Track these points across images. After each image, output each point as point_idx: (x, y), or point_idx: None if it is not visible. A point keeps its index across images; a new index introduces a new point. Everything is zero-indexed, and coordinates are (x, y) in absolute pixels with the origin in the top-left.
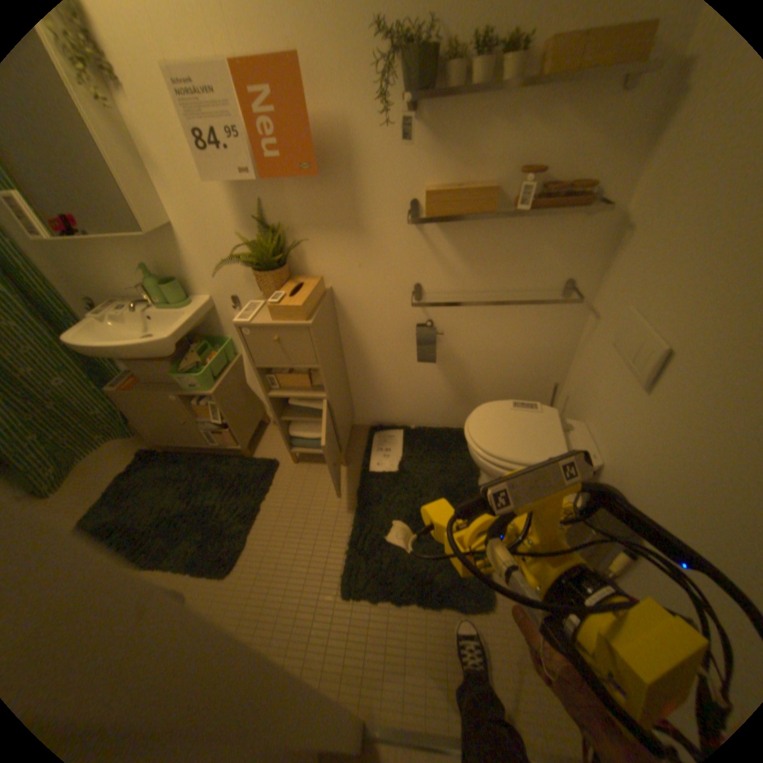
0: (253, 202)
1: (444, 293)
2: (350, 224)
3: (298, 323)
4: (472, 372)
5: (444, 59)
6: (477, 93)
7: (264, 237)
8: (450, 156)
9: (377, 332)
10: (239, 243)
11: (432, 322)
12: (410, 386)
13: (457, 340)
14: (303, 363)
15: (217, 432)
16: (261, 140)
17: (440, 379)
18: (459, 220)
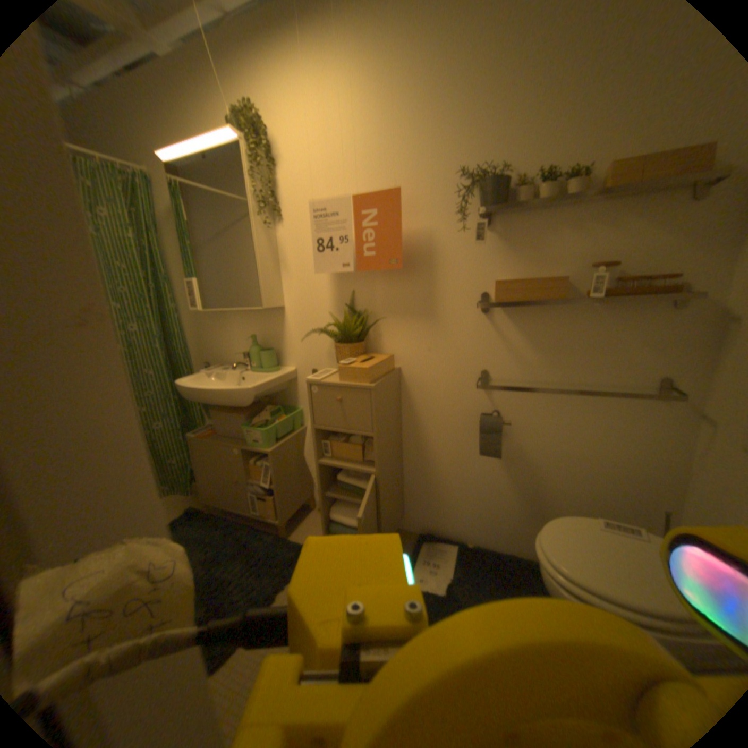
0: (349, 292)
1: (515, 381)
2: (426, 311)
3: (362, 385)
4: (550, 482)
5: (516, 183)
6: (546, 207)
7: (351, 320)
8: (522, 256)
9: (440, 418)
10: (330, 324)
11: (500, 413)
12: (473, 488)
13: (530, 438)
14: (359, 428)
15: (263, 502)
16: (364, 243)
17: (509, 486)
18: (531, 310)
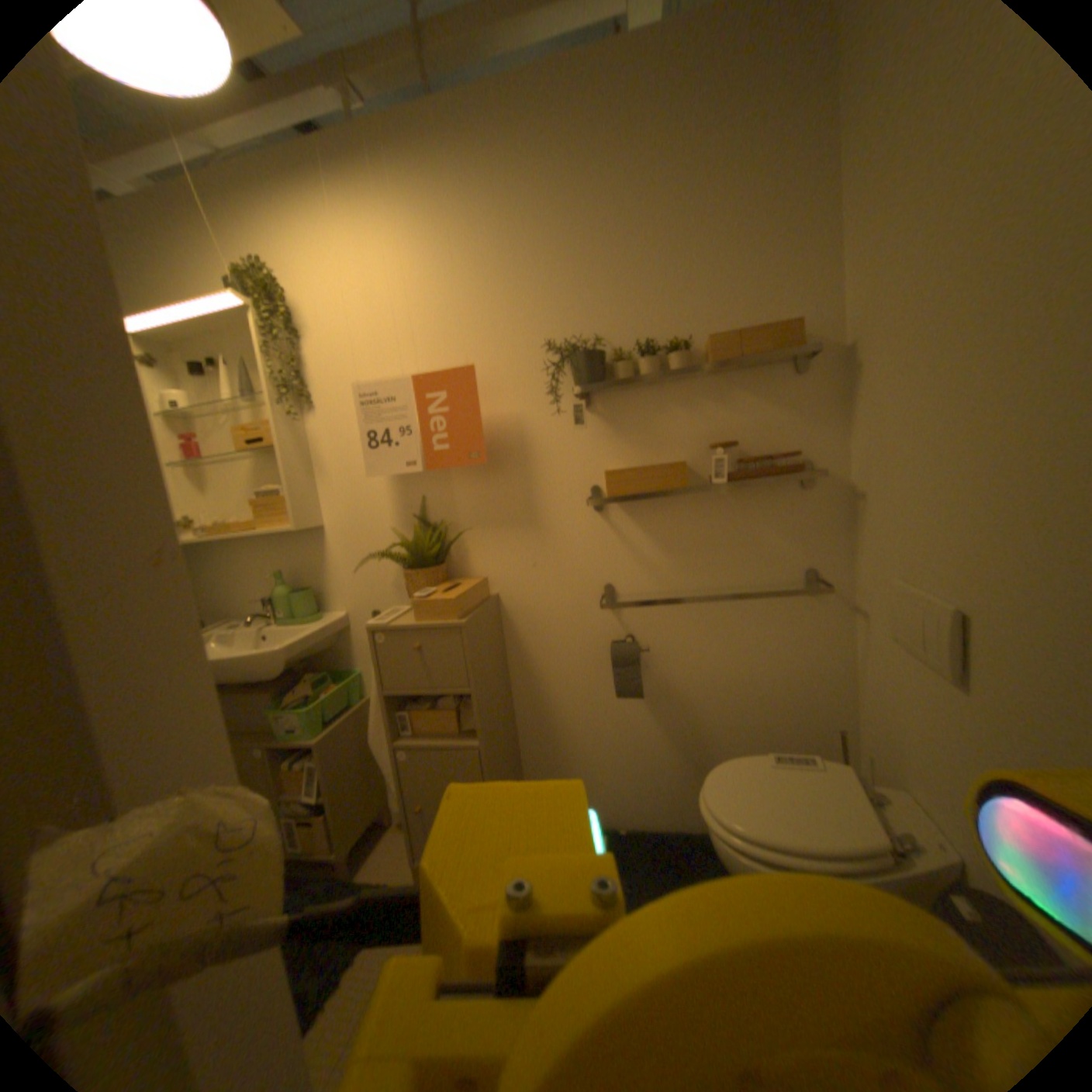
0: (417, 498)
1: (646, 593)
2: (524, 515)
3: (448, 622)
4: (708, 720)
5: (613, 358)
6: (650, 383)
7: (424, 534)
8: (631, 439)
9: (560, 655)
10: (394, 544)
11: (635, 637)
12: (615, 747)
13: (675, 664)
14: (450, 684)
15: (307, 829)
16: (433, 433)
17: (661, 734)
18: (652, 503)
